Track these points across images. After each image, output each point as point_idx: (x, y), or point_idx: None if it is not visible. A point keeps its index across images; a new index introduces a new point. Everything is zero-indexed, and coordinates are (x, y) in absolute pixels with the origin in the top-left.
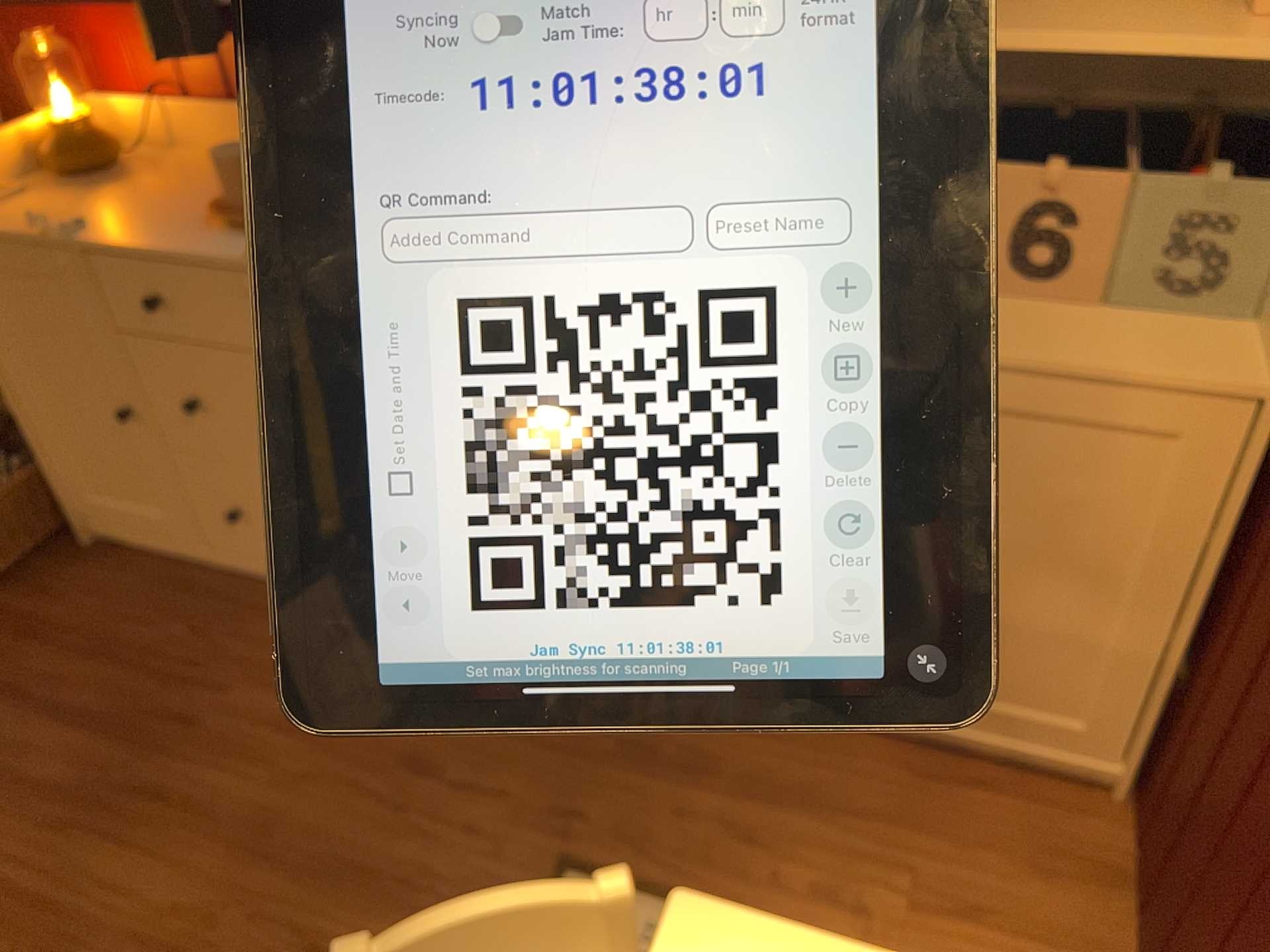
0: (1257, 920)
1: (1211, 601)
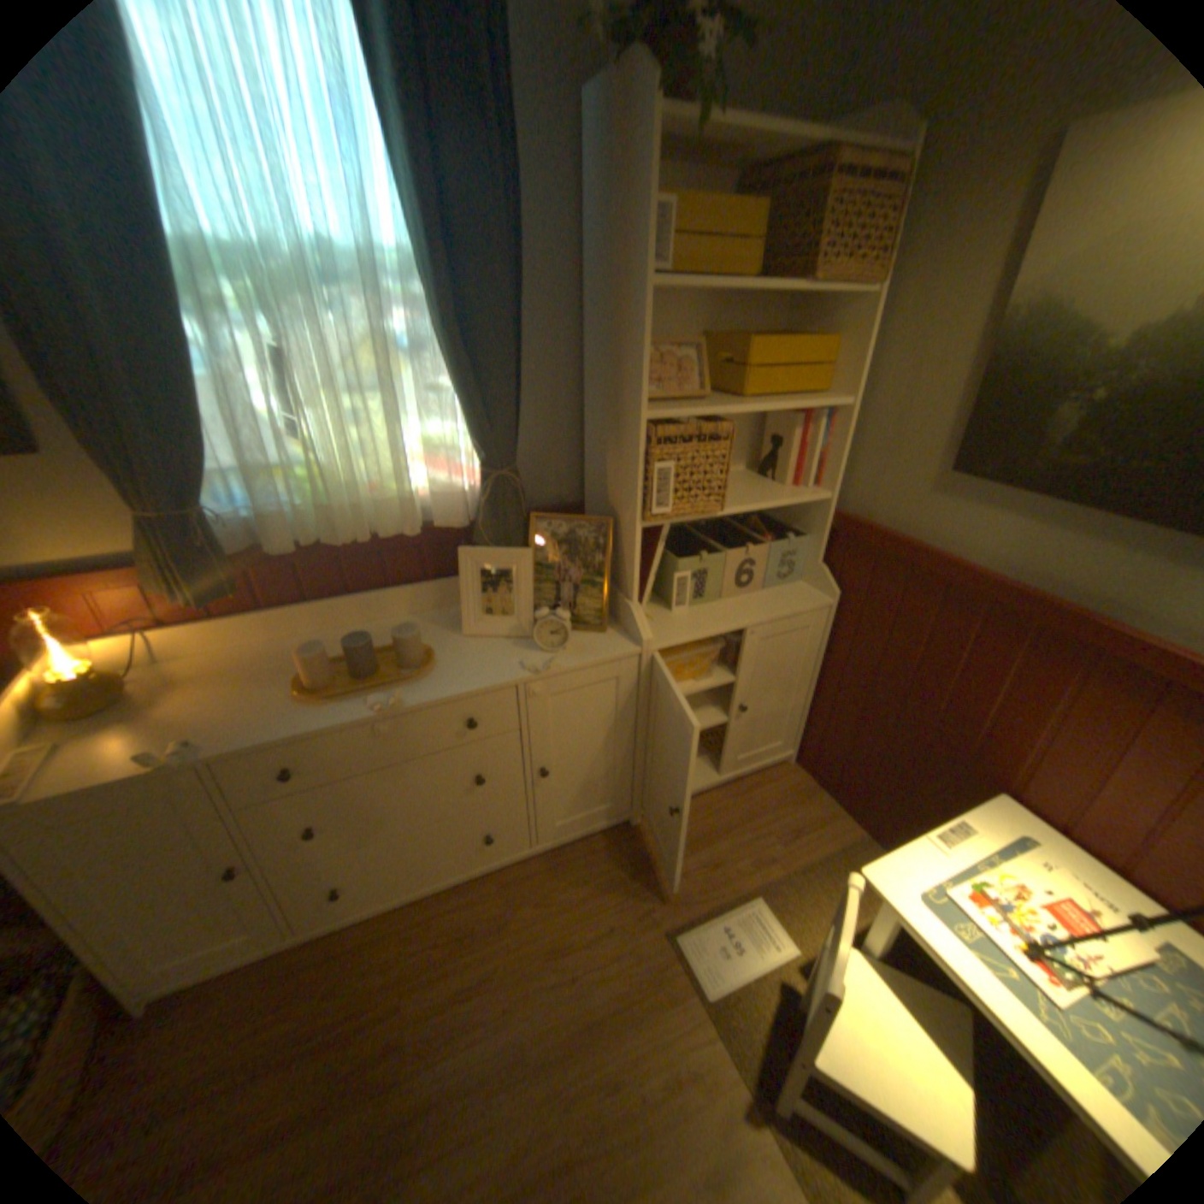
0: (939, 764)
1: (822, 676)
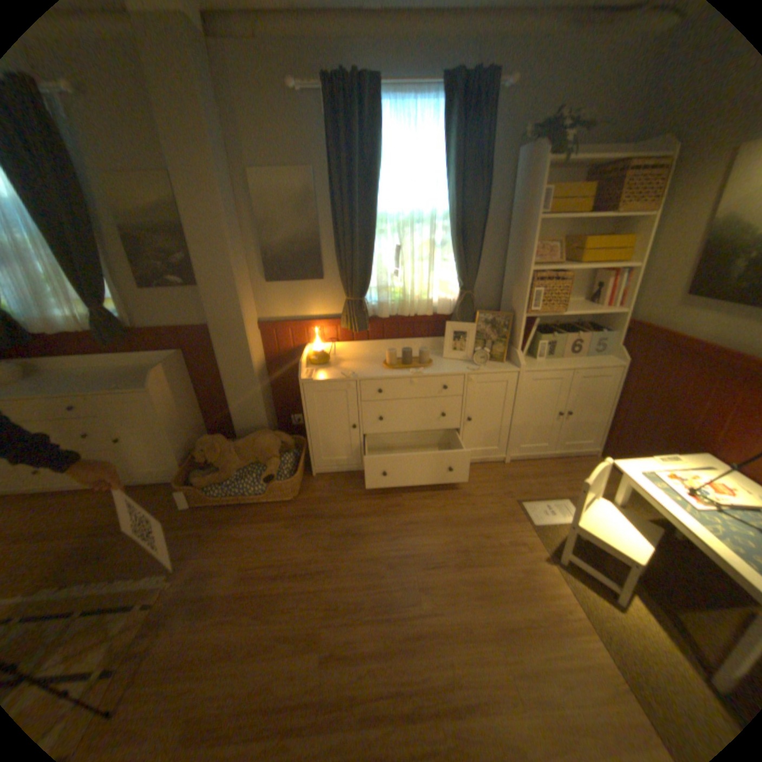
0: (676, 444)
1: (618, 406)
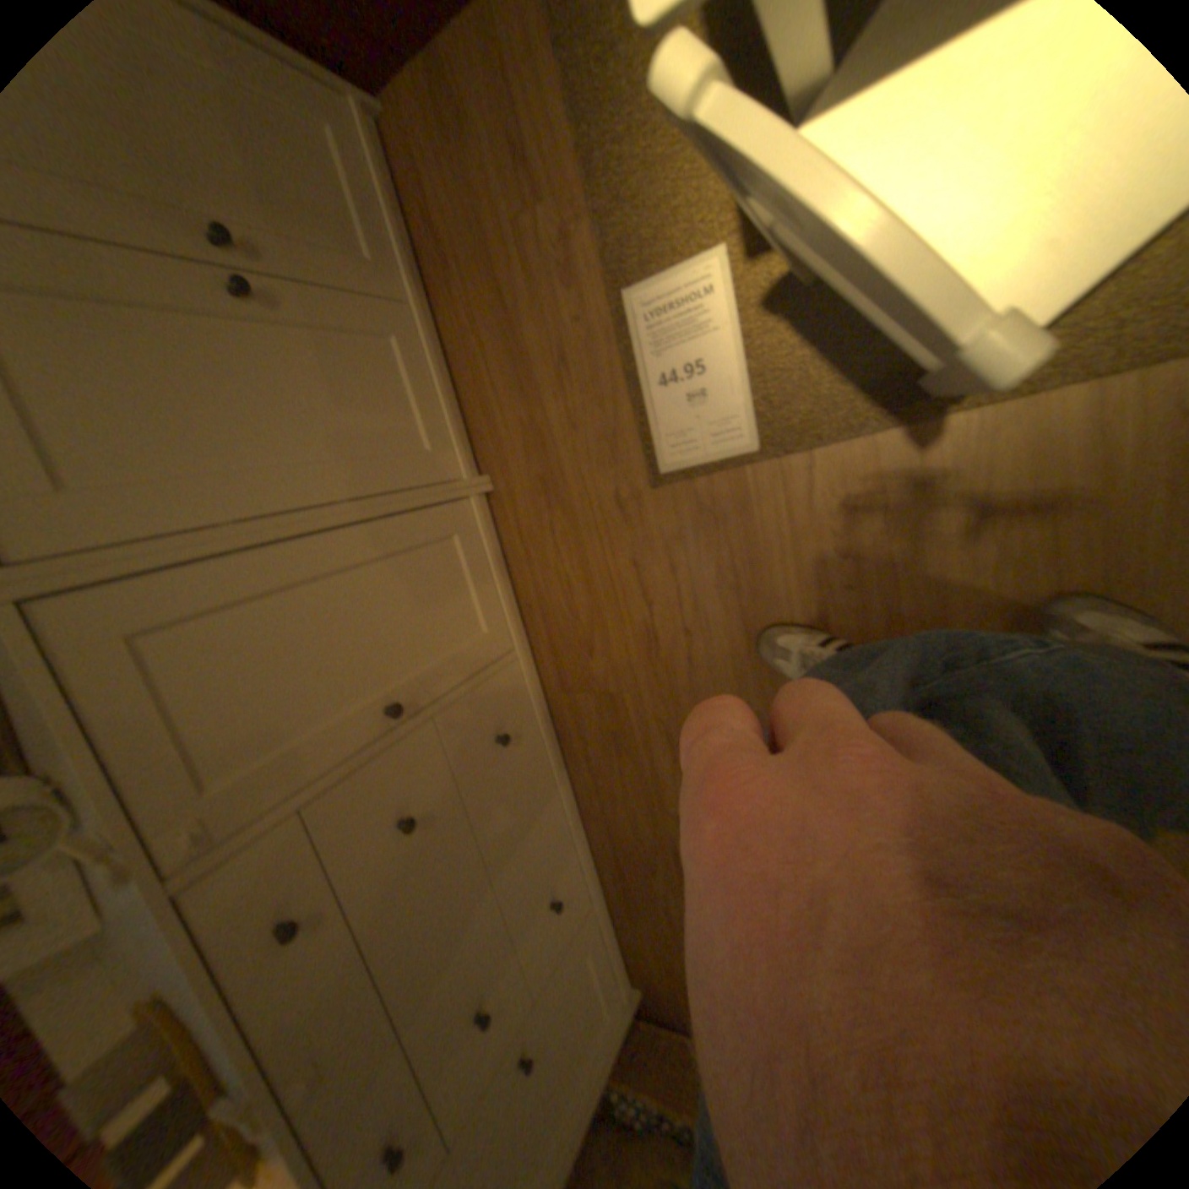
0: None
1: None
